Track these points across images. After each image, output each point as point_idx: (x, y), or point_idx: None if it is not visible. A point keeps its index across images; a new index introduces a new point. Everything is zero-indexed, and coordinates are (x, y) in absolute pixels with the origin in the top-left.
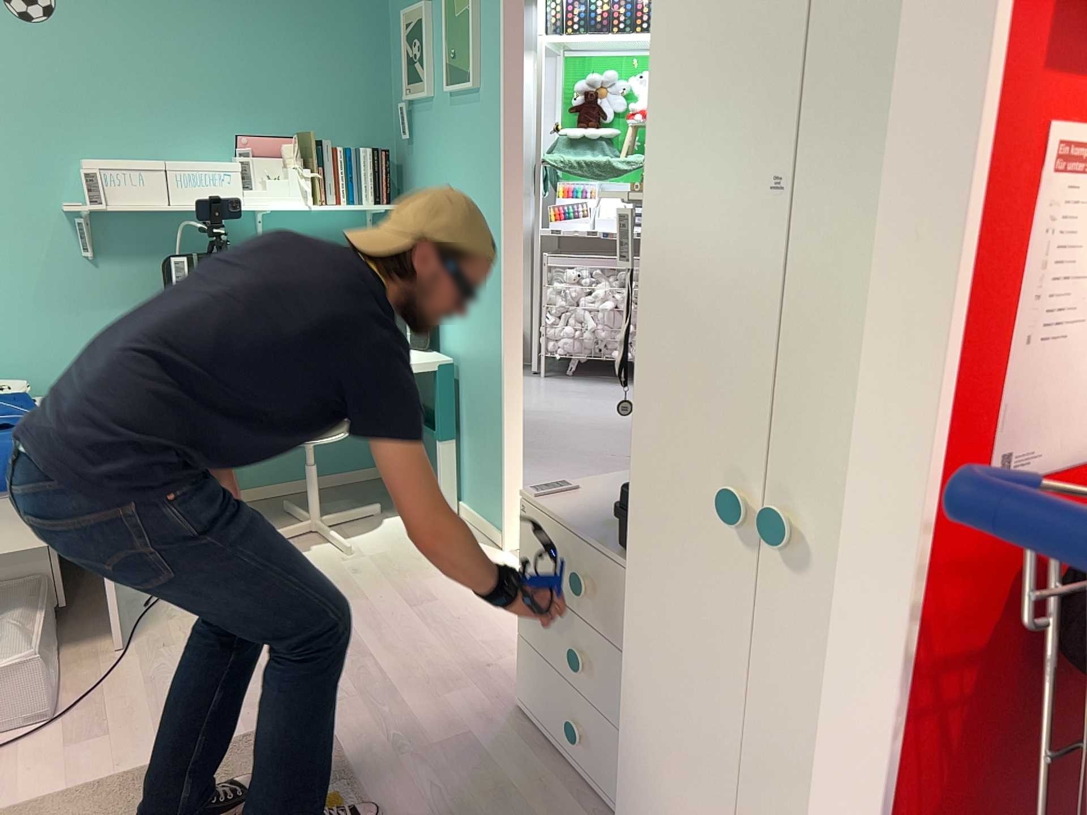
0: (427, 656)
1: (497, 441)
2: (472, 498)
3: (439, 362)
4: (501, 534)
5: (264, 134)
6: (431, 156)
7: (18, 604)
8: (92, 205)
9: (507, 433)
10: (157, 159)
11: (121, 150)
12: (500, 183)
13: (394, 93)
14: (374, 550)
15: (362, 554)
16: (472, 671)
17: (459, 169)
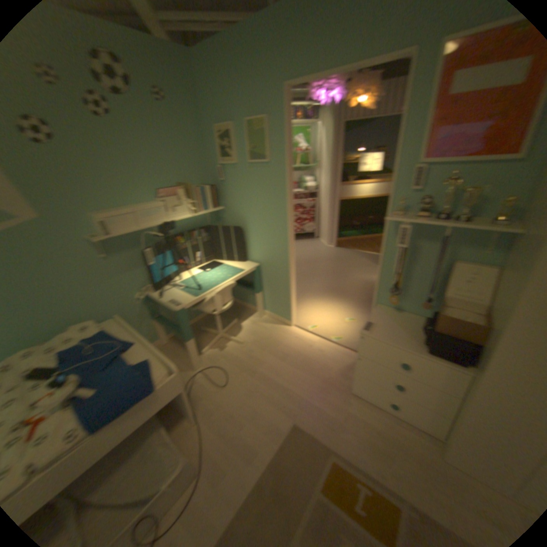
0: (306, 382)
1: (284, 291)
2: (270, 309)
3: (254, 267)
4: (288, 321)
5: (161, 185)
6: (235, 186)
7: (147, 431)
8: (98, 236)
9: (290, 289)
10: (117, 205)
11: (99, 203)
12: (284, 201)
13: (206, 159)
14: (248, 339)
15: (245, 342)
16: (326, 383)
17: (255, 193)
